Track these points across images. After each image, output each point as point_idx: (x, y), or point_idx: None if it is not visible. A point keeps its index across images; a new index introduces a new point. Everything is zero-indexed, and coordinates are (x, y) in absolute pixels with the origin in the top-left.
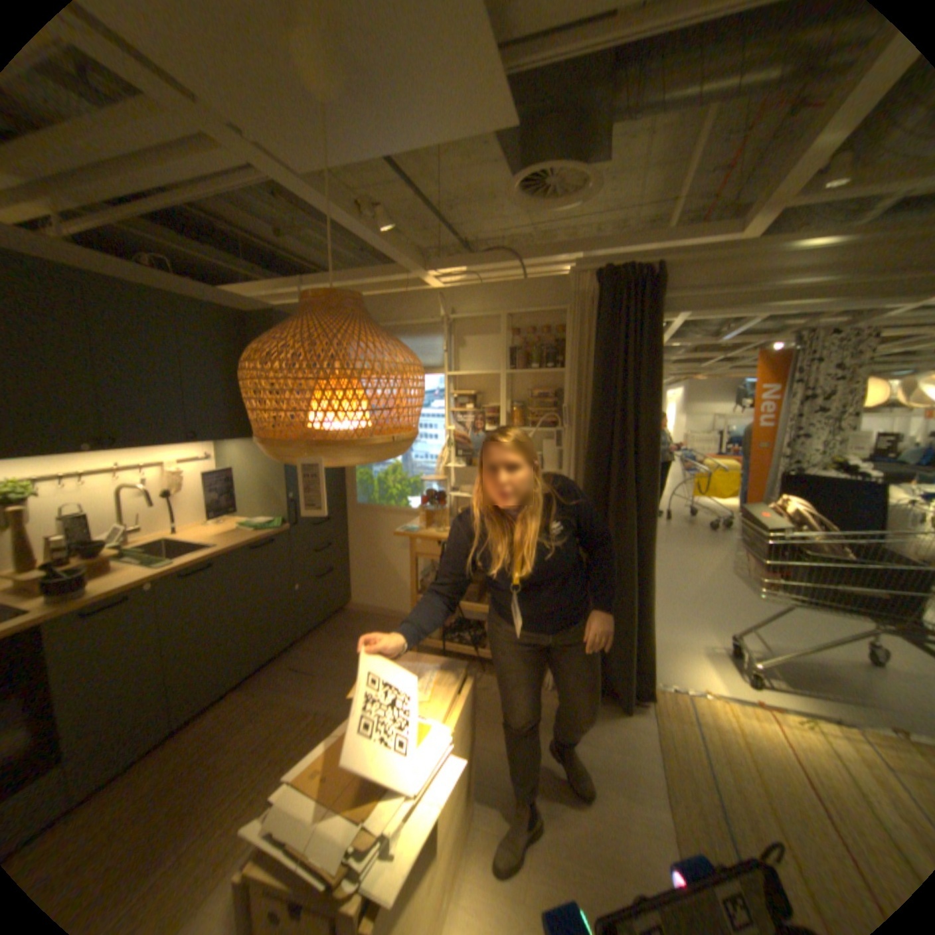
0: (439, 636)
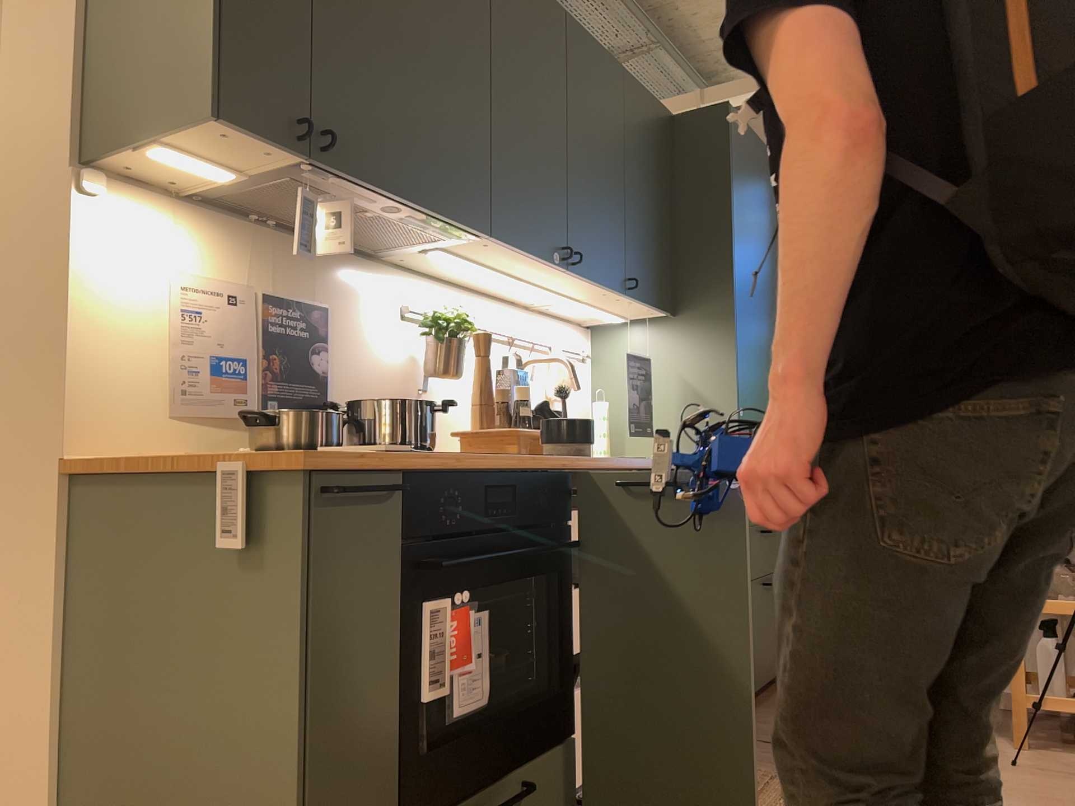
0: (1067, 695)
